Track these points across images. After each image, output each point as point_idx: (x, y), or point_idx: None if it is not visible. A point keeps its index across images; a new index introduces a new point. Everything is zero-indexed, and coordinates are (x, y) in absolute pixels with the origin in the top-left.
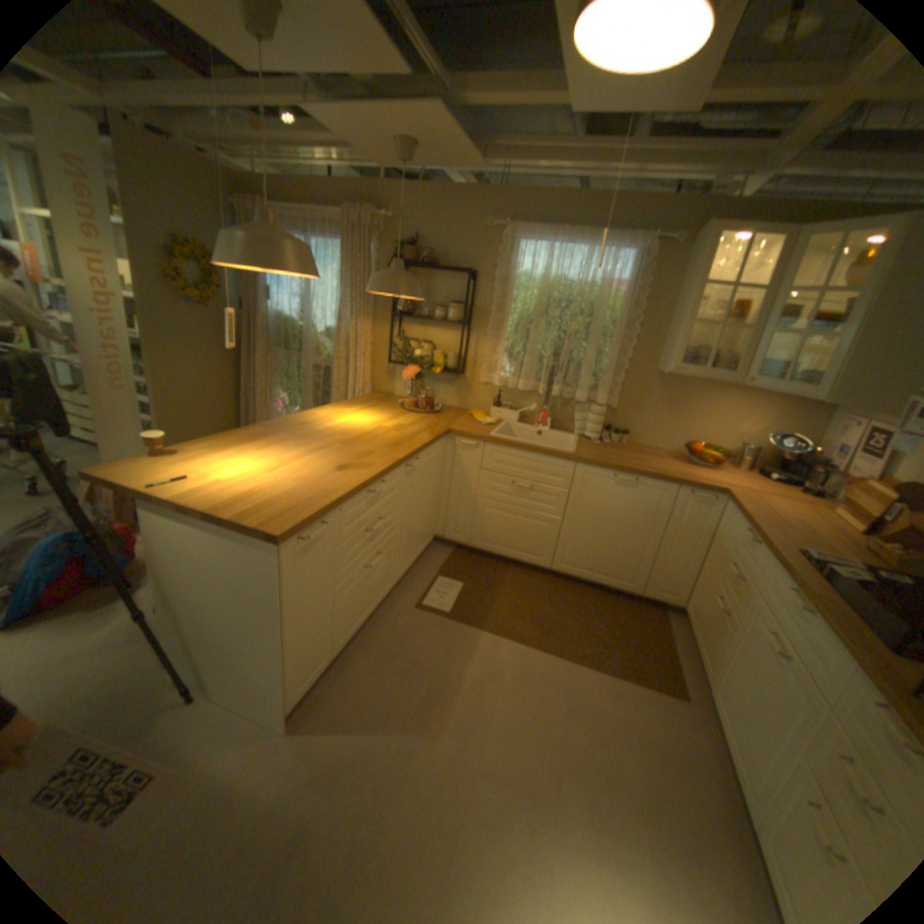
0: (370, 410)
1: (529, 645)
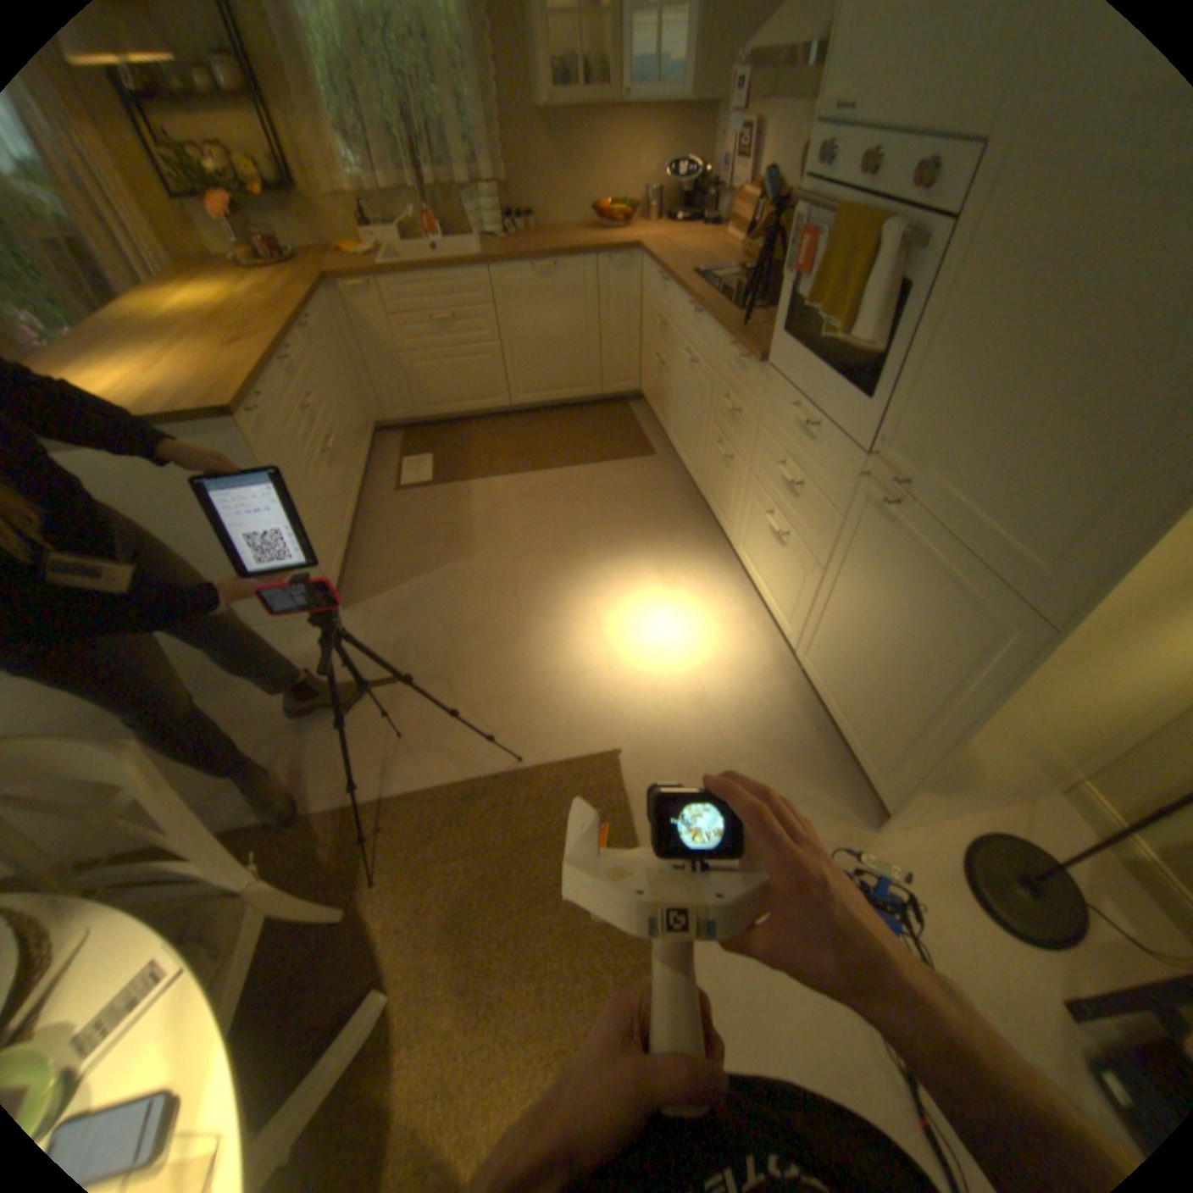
0: (195, 281)
1: (516, 472)
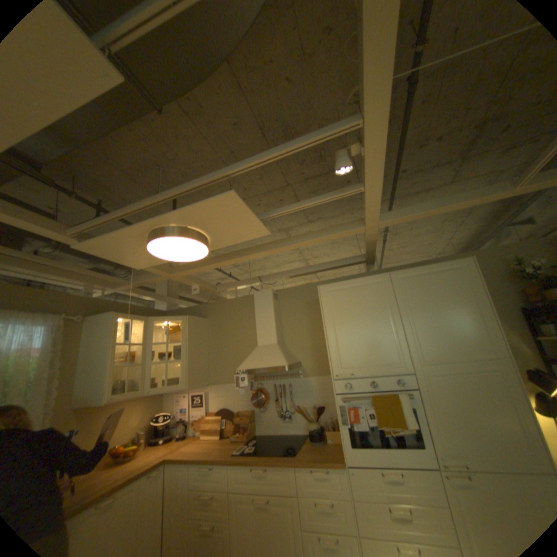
0: None
1: None
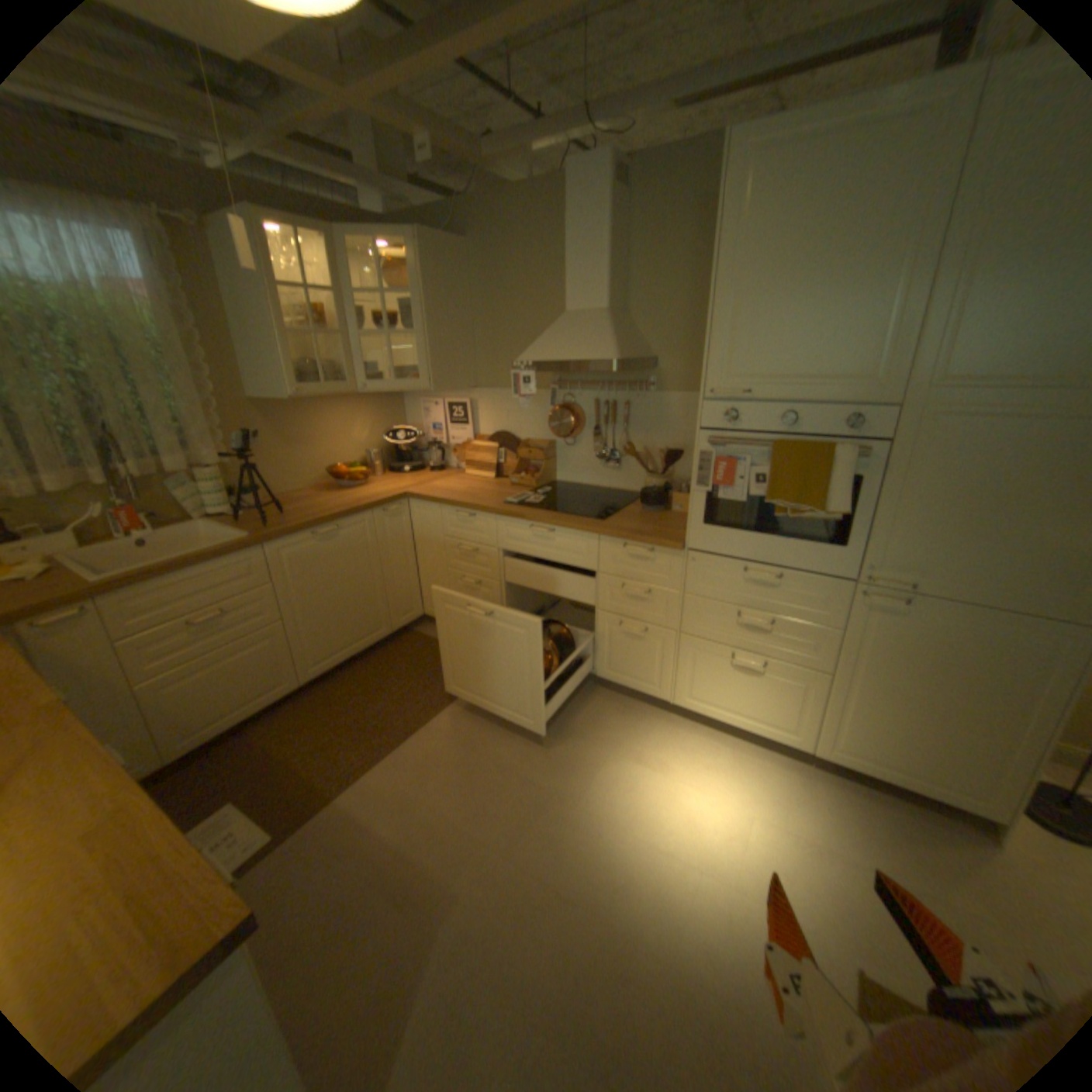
0: None
1: (384, 756)
